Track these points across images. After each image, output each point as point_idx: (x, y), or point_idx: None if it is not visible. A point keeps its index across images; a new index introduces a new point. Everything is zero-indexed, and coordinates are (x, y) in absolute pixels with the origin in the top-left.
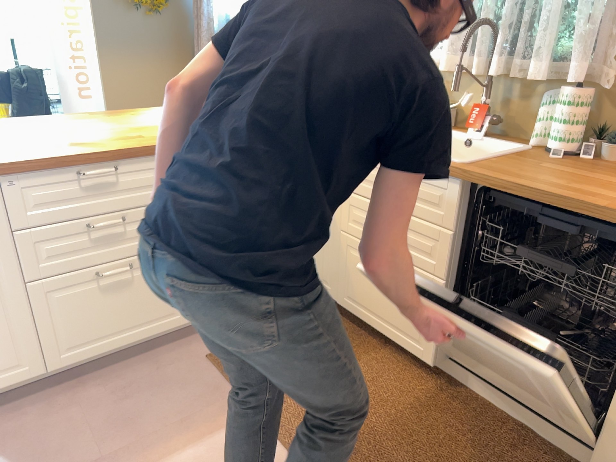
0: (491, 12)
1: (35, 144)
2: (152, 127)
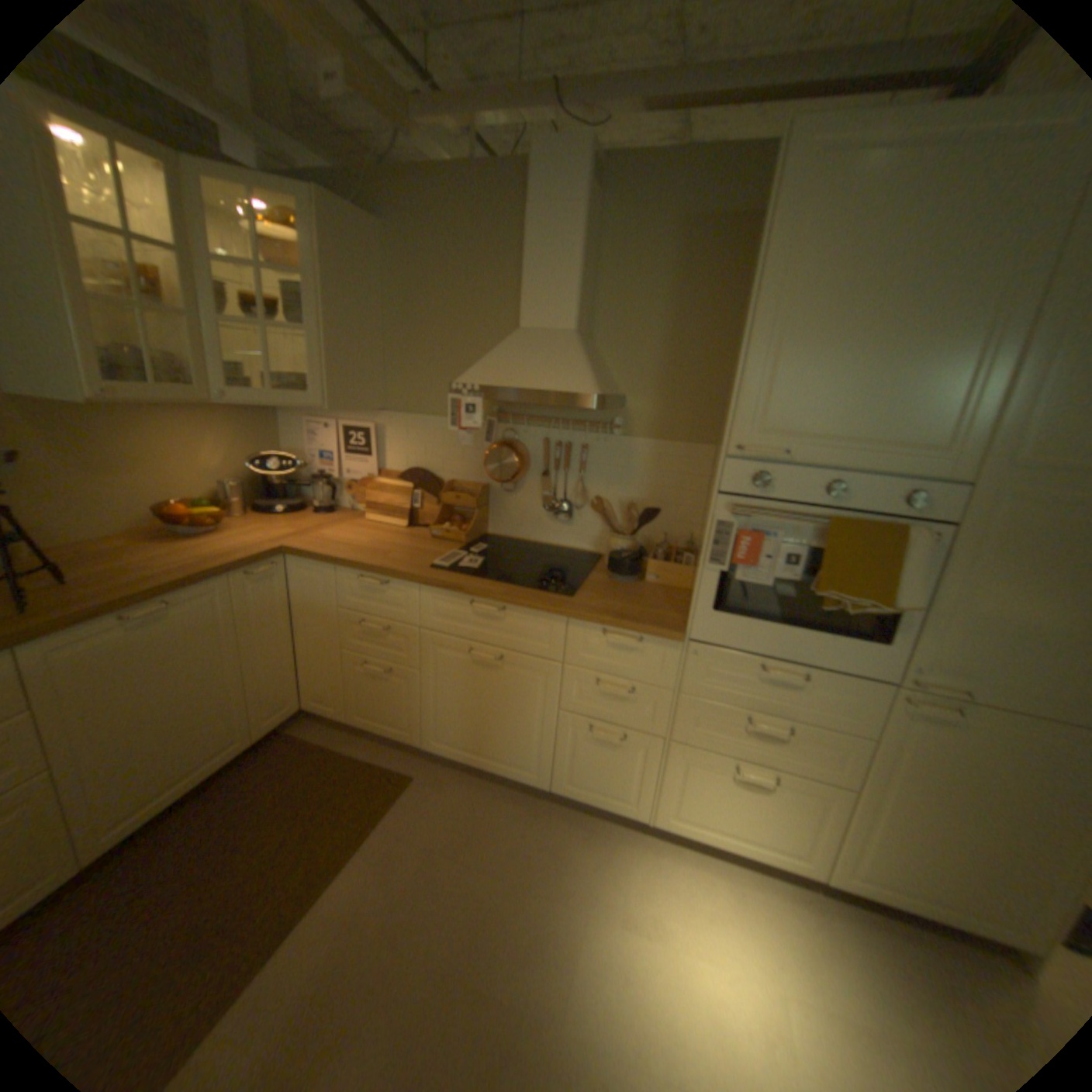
0: None
1: None
2: None
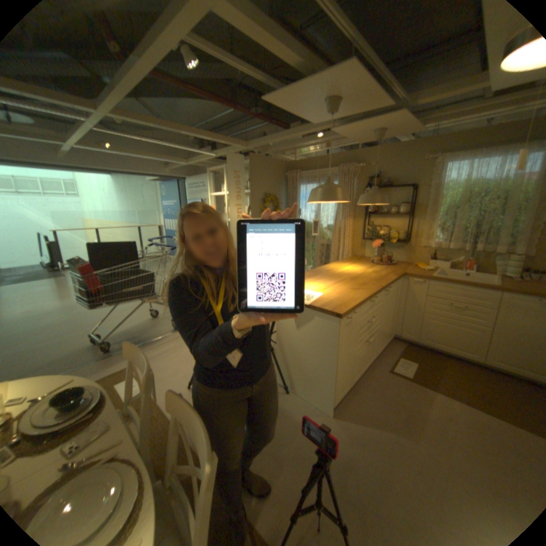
0: (472, 228)
1: (341, 290)
2: (352, 277)
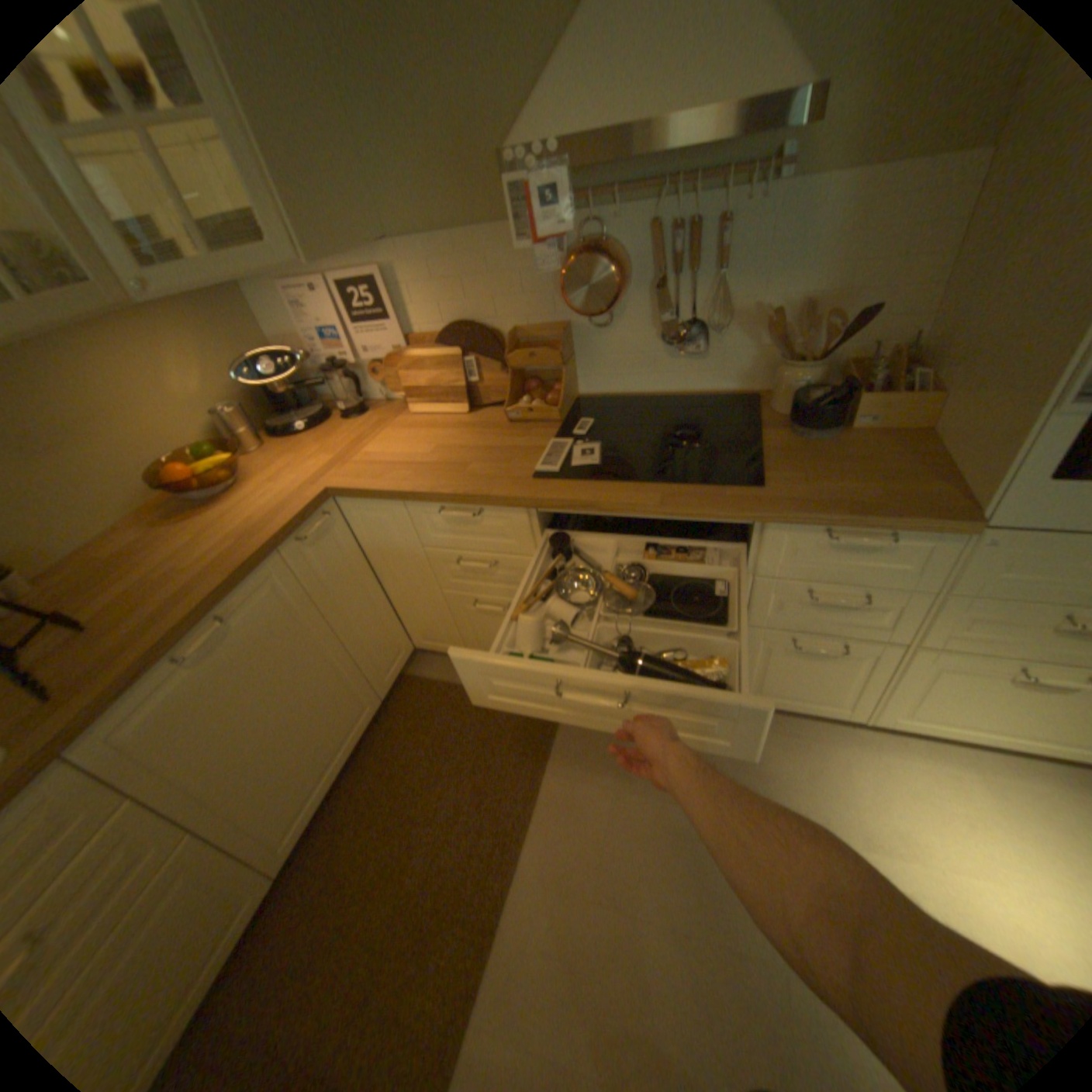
0: None
1: None
2: None
